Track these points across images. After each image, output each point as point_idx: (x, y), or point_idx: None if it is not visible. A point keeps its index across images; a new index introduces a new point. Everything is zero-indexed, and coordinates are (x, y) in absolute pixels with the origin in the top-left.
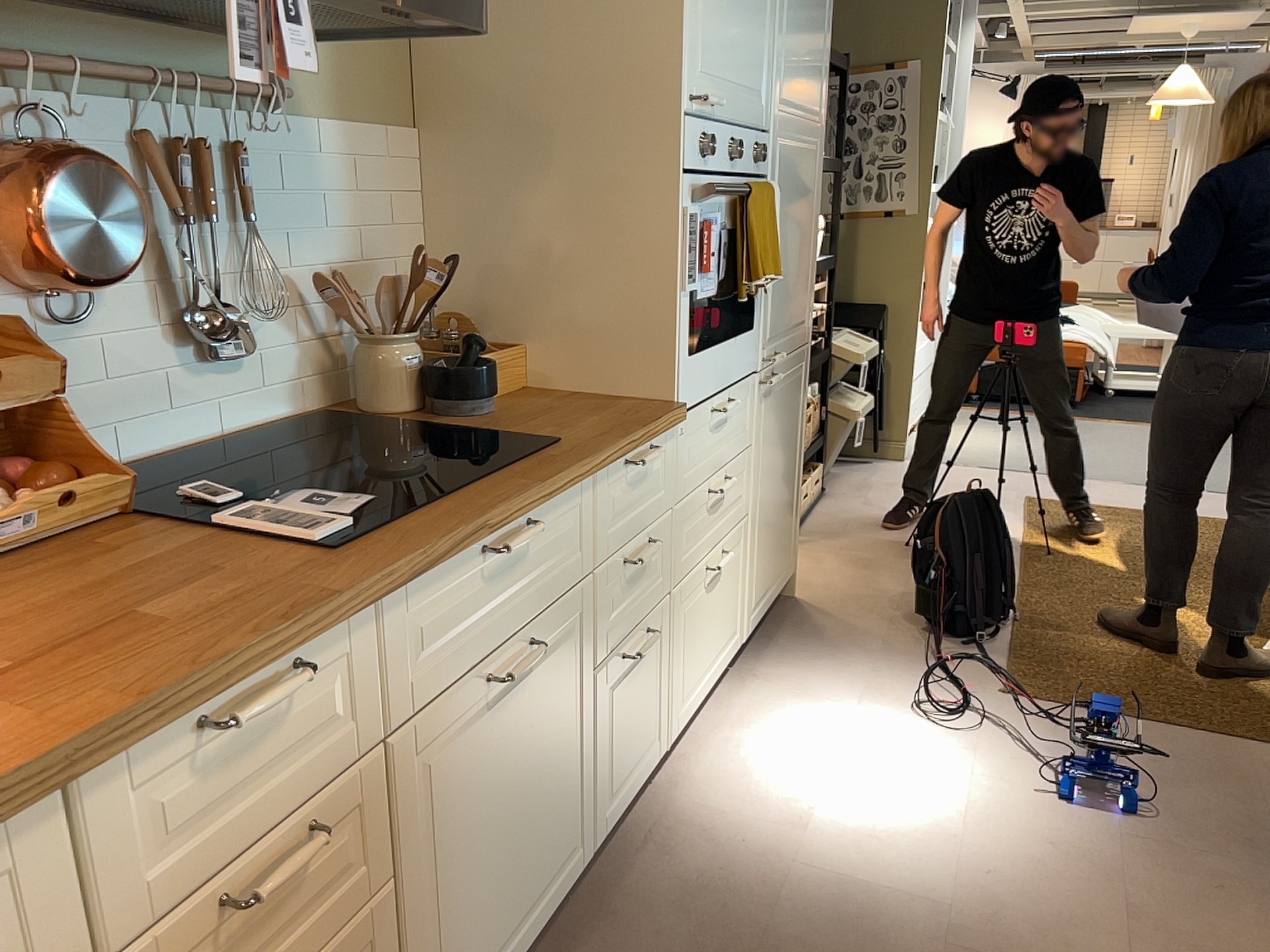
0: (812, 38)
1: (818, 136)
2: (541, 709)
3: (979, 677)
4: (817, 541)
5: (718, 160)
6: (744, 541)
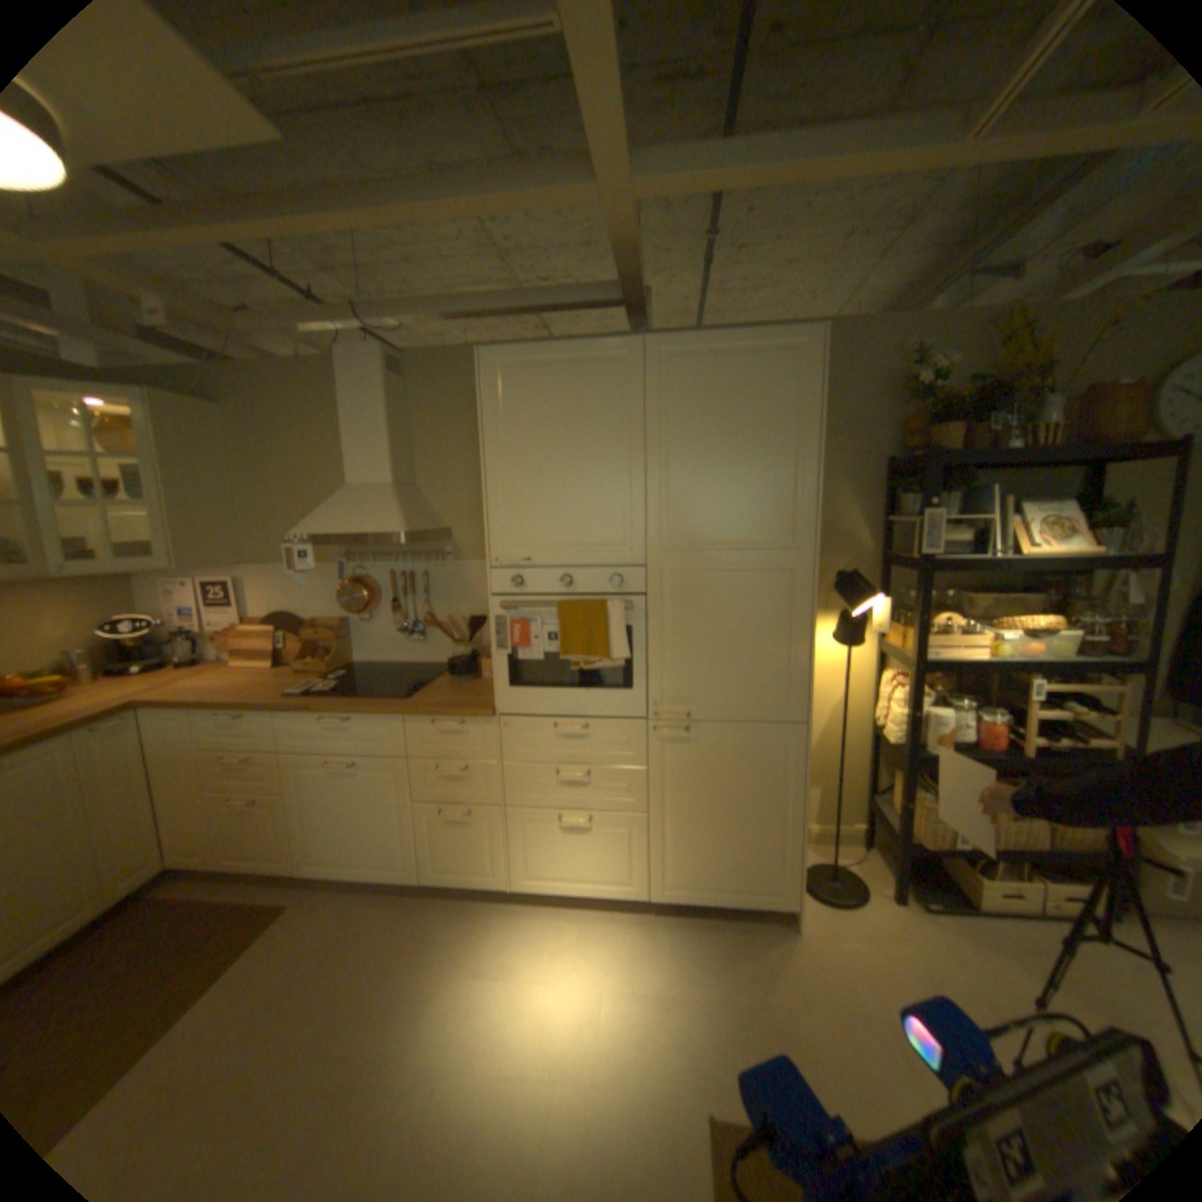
0: (750, 484)
1: (793, 555)
2: (364, 795)
3: (732, 1102)
4: (950, 937)
5: (541, 586)
6: (638, 829)
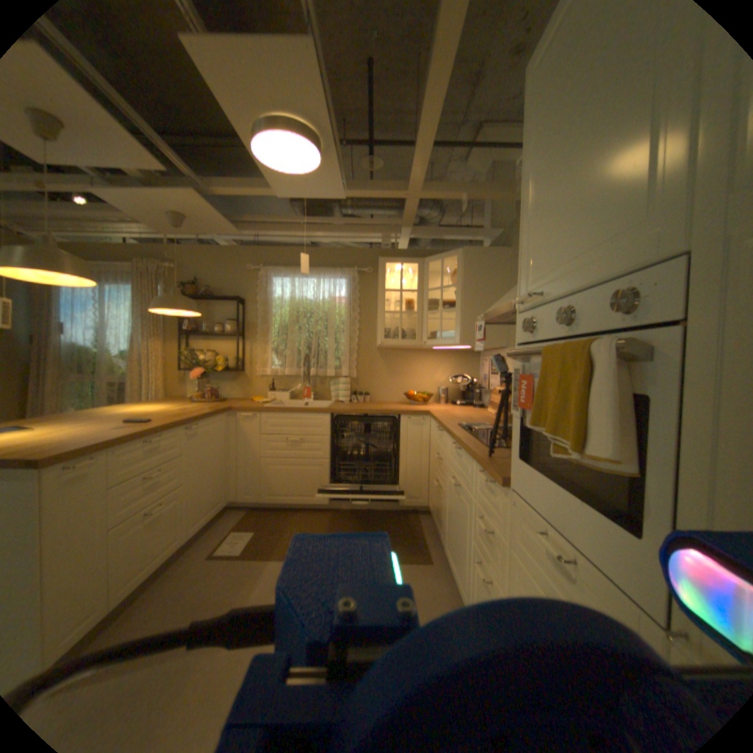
0: None
1: None
2: (460, 514)
3: None
4: None
5: (547, 327)
6: None
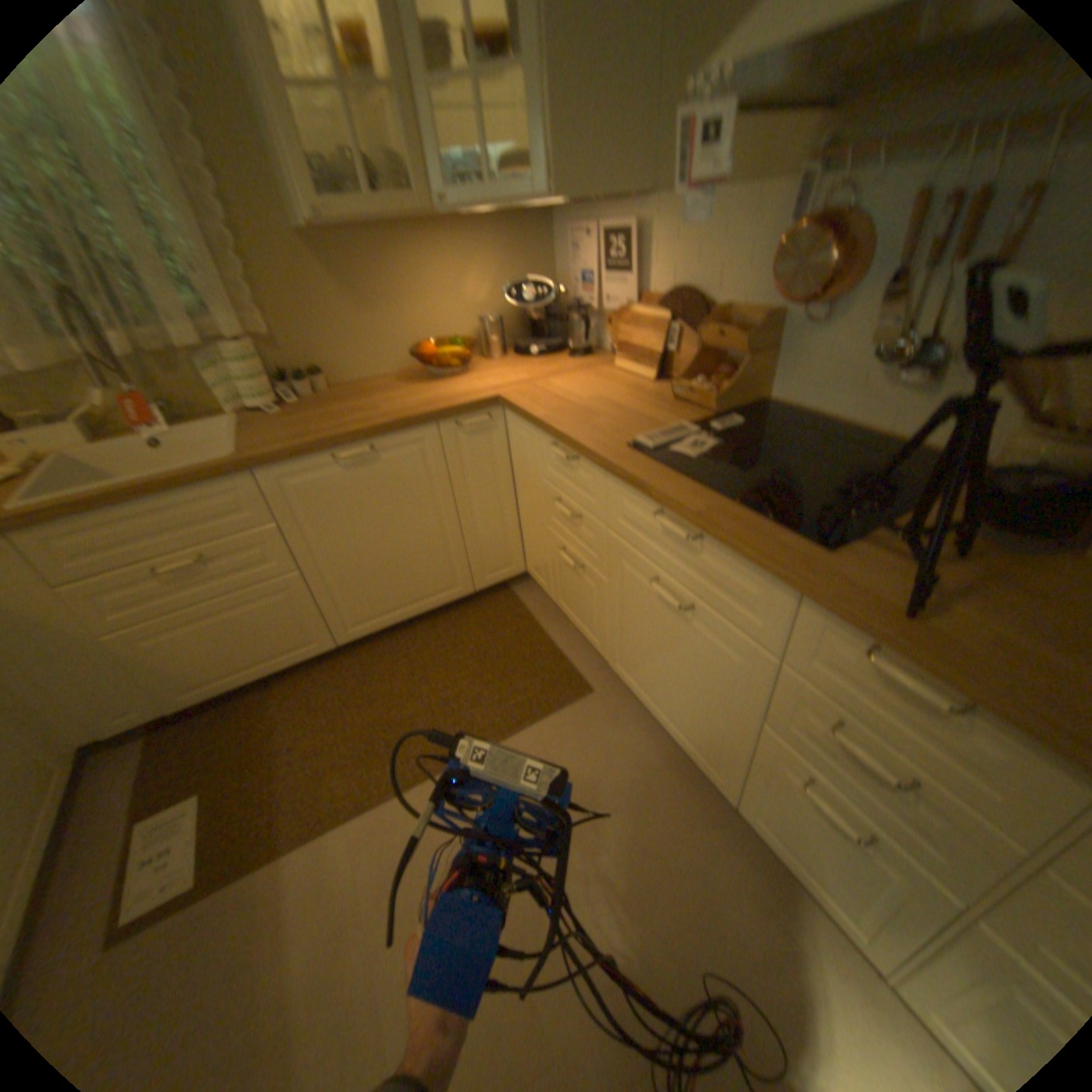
0: None
1: None
2: (697, 656)
3: None
4: None
5: None
6: None
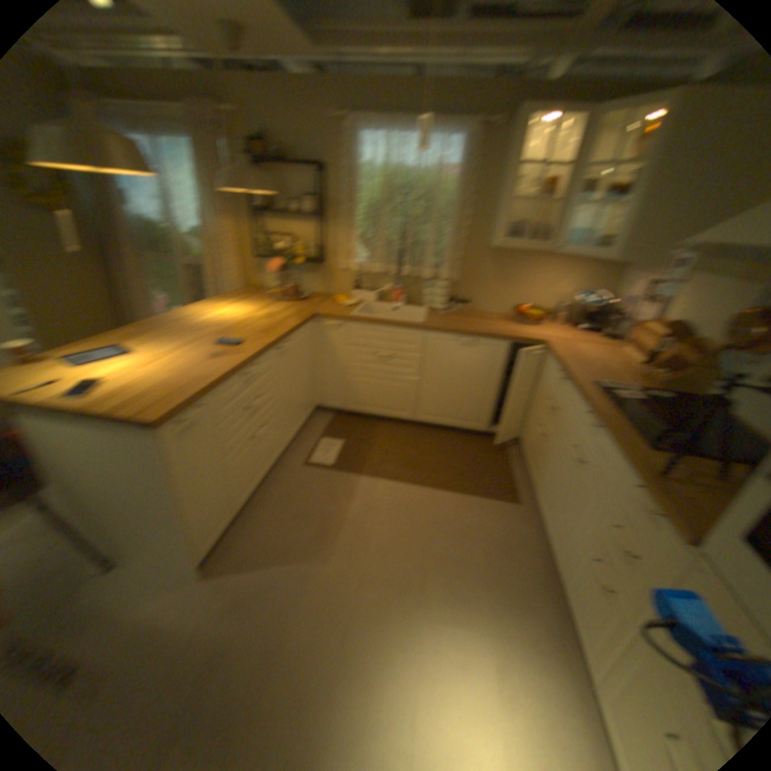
0: None
1: None
2: (579, 491)
3: None
4: None
5: None
6: None
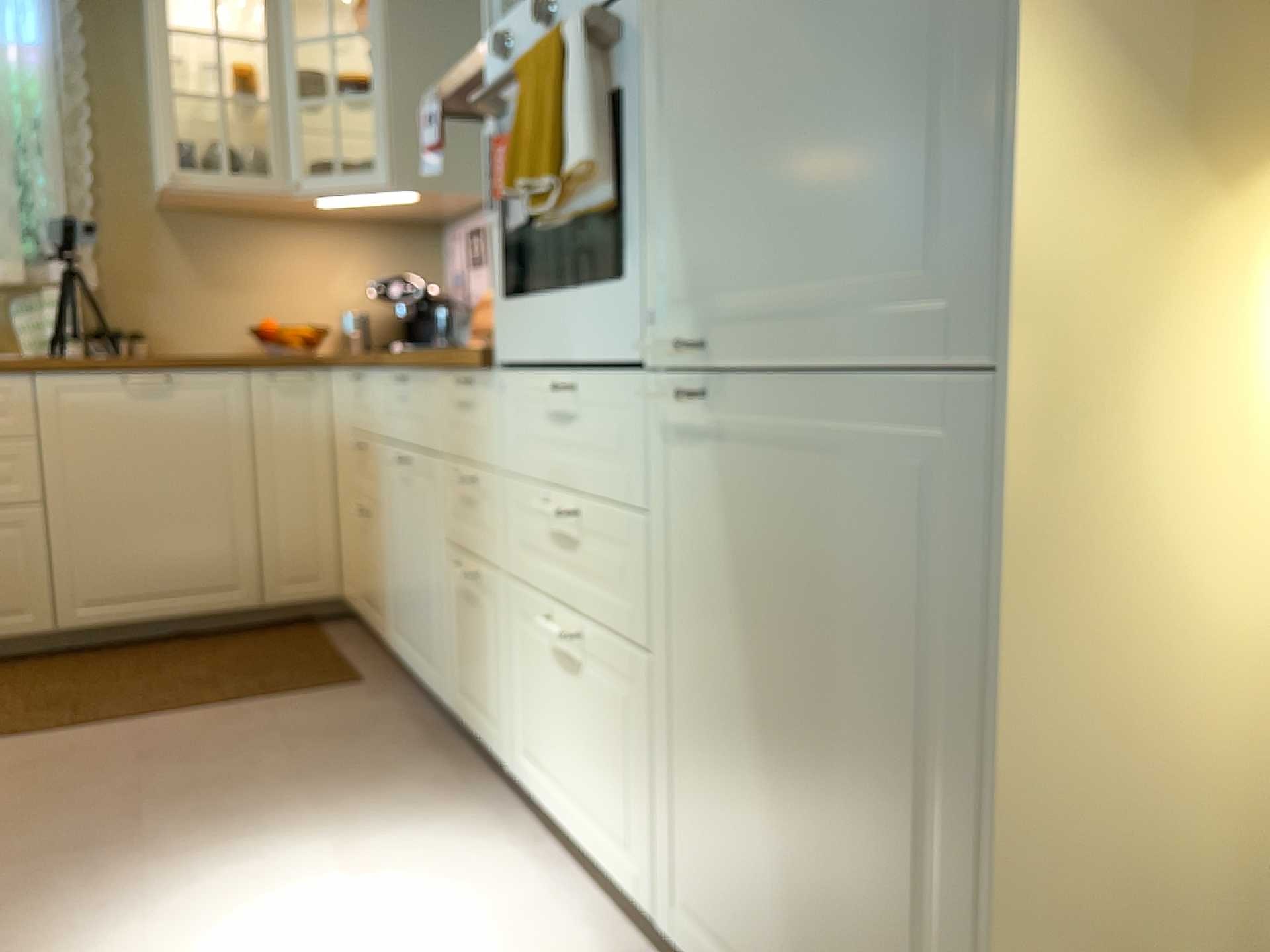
0: None
1: None
2: (417, 519)
3: None
4: None
5: (531, 36)
6: (648, 709)
